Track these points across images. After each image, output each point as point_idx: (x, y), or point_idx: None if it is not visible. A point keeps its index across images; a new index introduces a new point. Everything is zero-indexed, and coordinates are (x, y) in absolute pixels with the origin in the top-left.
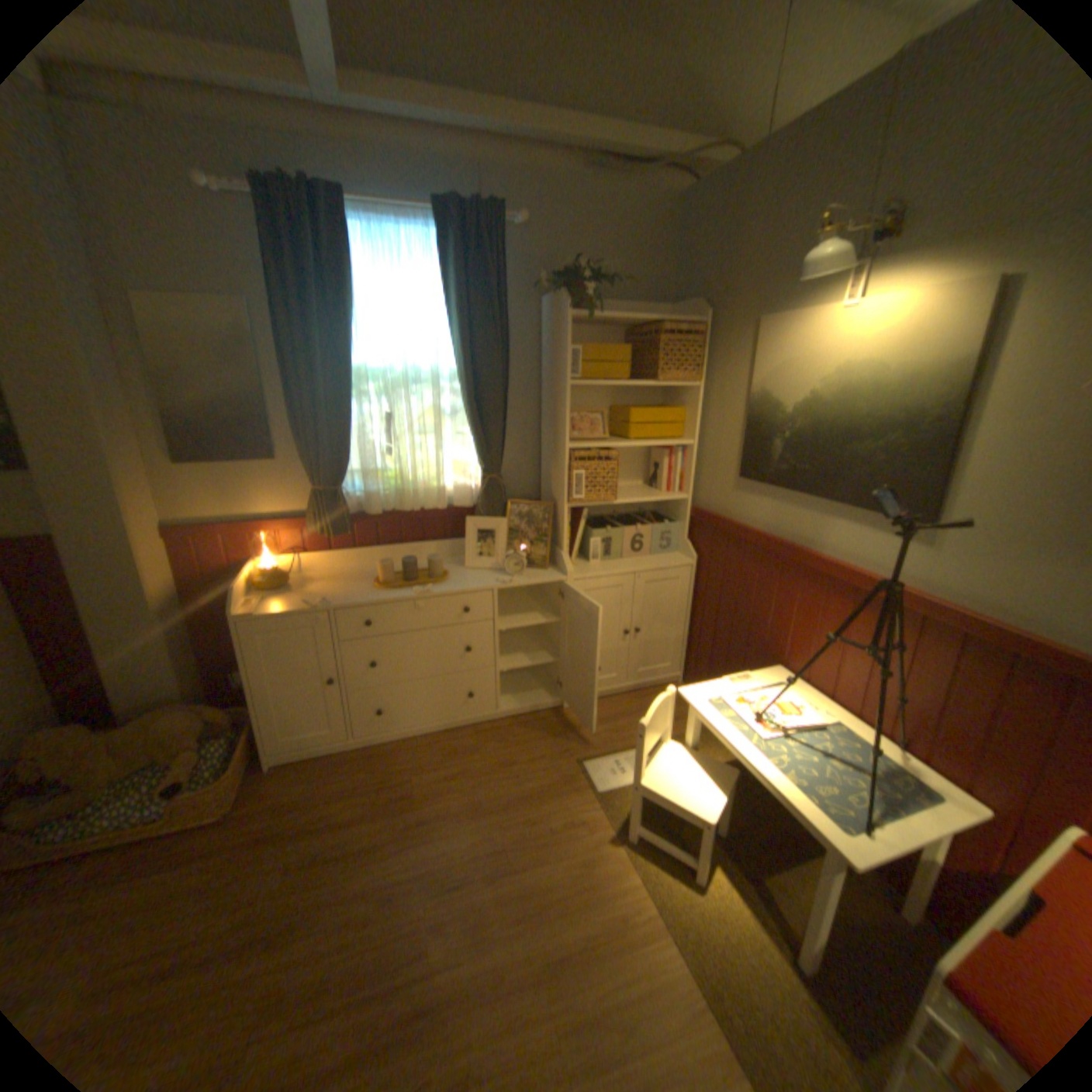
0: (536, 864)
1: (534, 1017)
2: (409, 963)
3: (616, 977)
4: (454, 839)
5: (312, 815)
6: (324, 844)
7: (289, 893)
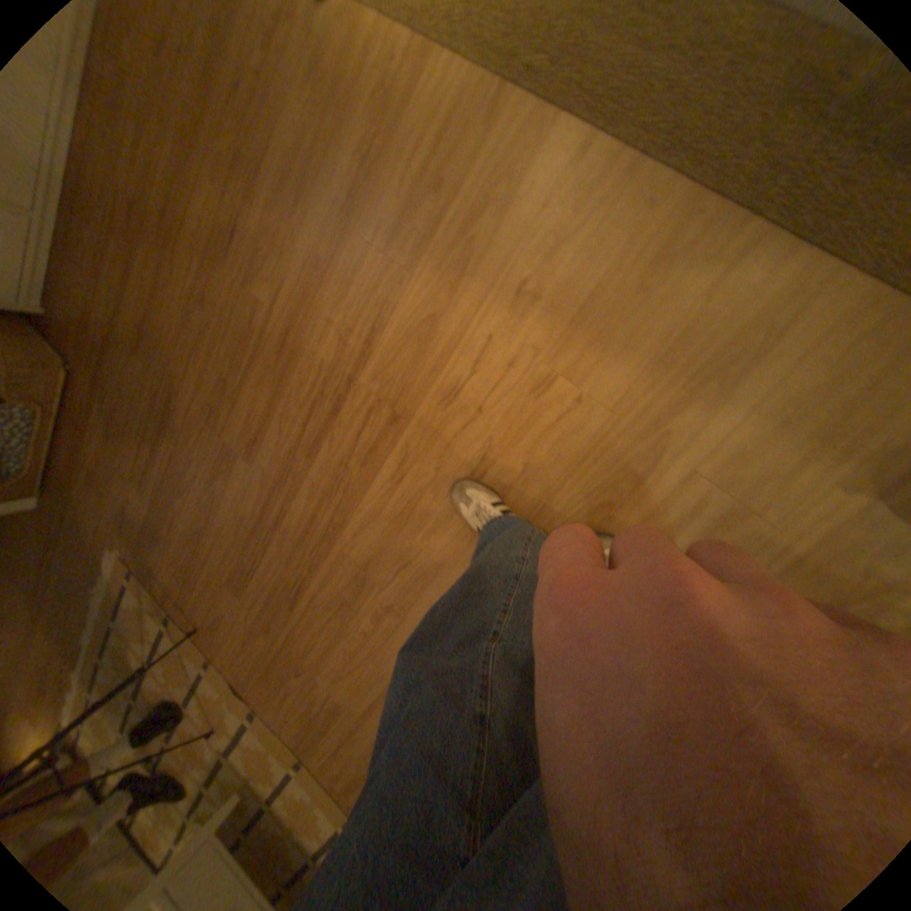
0: (266, 125)
1: (354, 255)
2: (247, 314)
3: (399, 149)
4: (190, 189)
5: (94, 297)
6: (124, 306)
7: (144, 356)
